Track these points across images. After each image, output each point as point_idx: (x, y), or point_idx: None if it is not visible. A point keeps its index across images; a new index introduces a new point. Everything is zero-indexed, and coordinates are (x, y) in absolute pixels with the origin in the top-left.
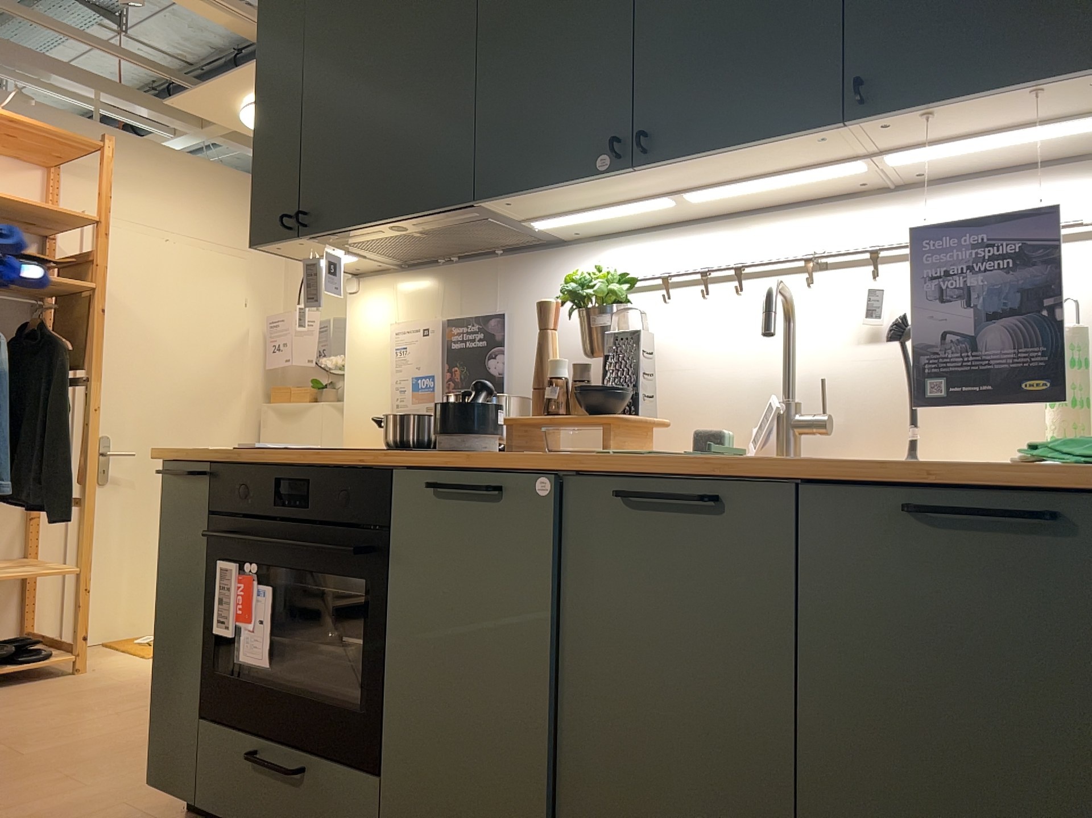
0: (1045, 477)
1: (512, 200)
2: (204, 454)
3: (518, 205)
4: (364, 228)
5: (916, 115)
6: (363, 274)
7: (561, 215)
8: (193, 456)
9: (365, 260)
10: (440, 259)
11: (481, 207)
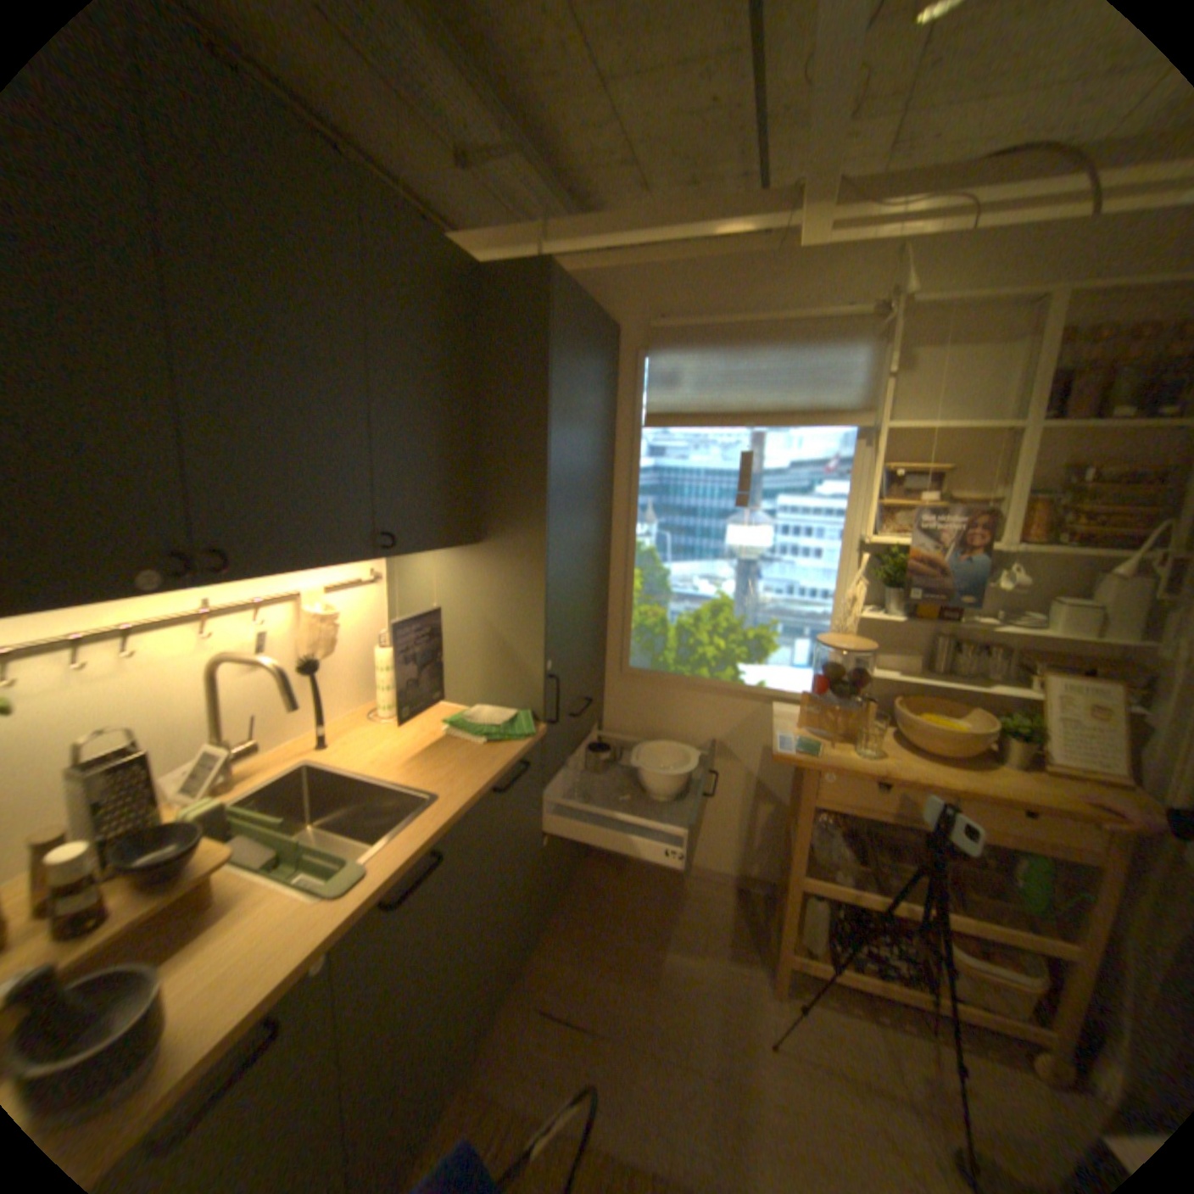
0: (515, 751)
1: None
2: None
3: None
4: None
5: (396, 554)
6: None
7: None
8: None
9: None
10: None
11: None
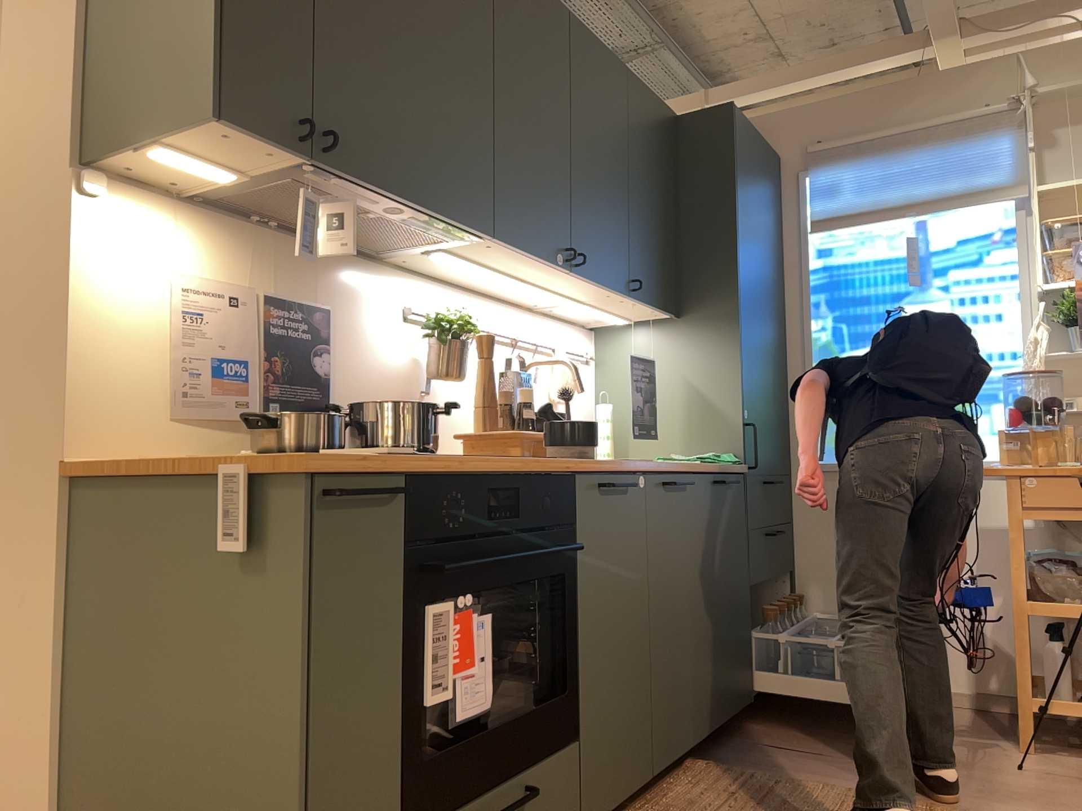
0: (728, 468)
1: (495, 245)
2: (408, 463)
3: (482, 246)
4: (381, 195)
5: (637, 301)
6: (104, 172)
7: (466, 258)
8: (384, 466)
9: (207, 180)
10: (260, 217)
11: (472, 236)
